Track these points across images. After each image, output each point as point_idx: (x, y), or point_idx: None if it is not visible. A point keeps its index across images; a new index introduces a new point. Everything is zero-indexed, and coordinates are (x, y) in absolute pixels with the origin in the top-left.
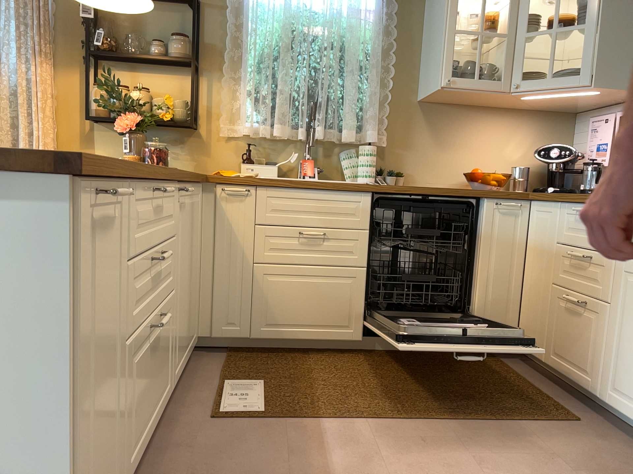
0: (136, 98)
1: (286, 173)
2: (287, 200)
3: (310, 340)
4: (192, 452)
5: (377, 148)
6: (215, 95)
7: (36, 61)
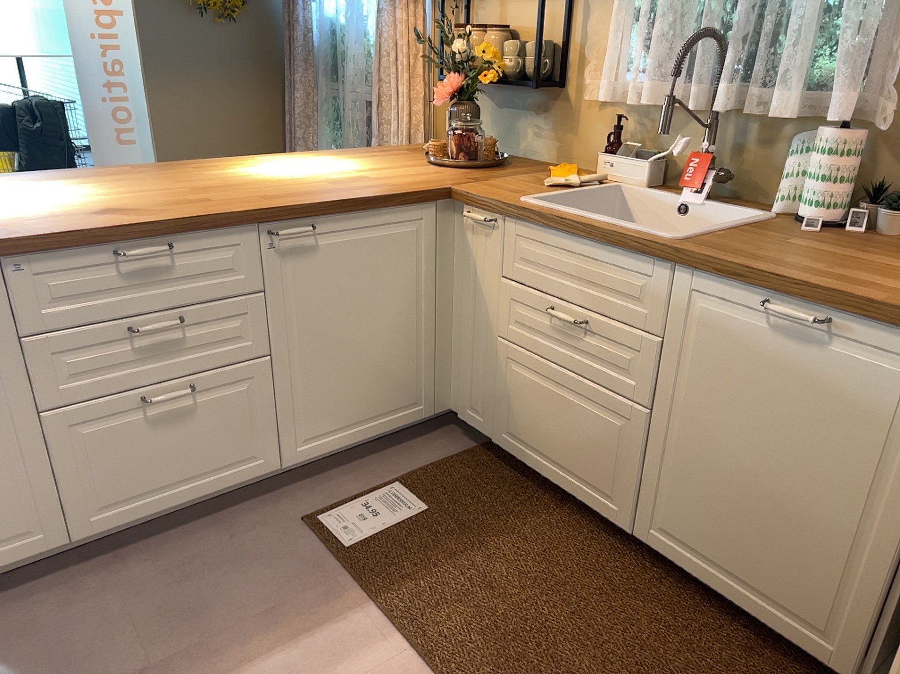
0: (456, 53)
1: (680, 175)
2: (541, 247)
3: (559, 485)
4: (230, 542)
5: (884, 134)
6: (588, 26)
7: (402, 4)
